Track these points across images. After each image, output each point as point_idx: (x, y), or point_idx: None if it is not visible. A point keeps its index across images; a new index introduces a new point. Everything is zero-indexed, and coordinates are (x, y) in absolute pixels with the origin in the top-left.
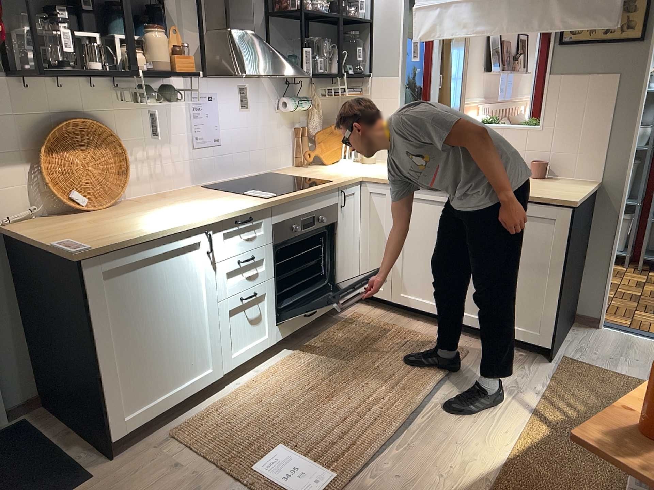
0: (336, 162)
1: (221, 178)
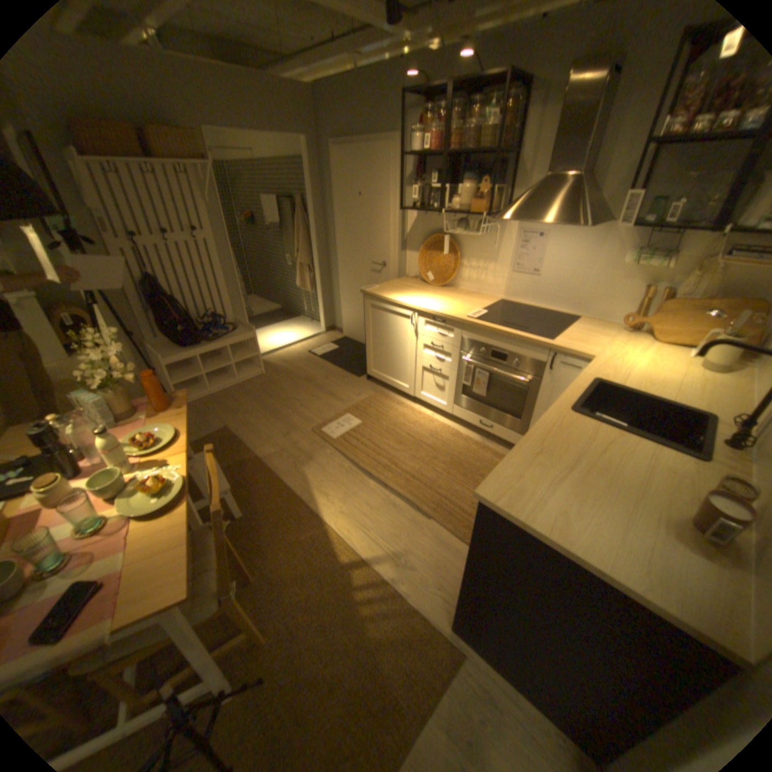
0: (682, 347)
1: (530, 302)
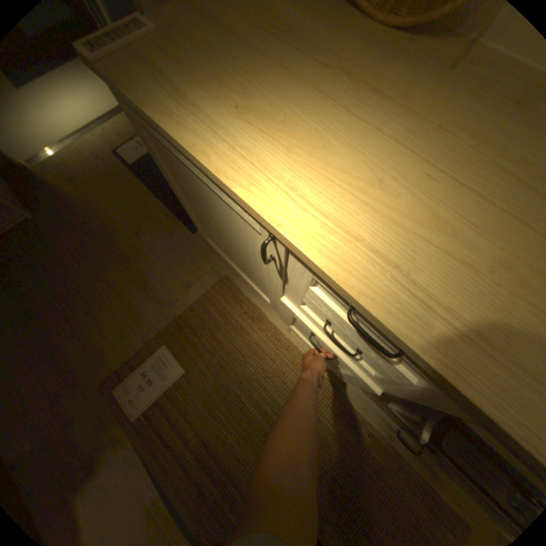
0: None
1: None
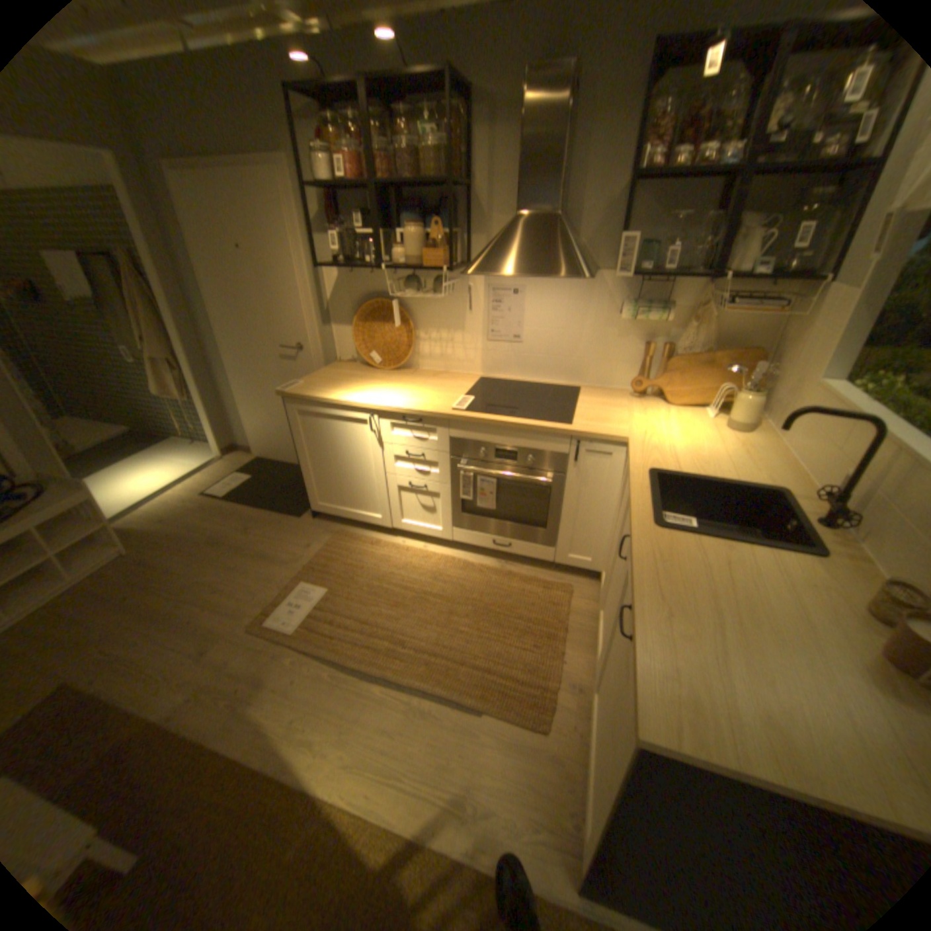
0: (694, 407)
1: (516, 376)
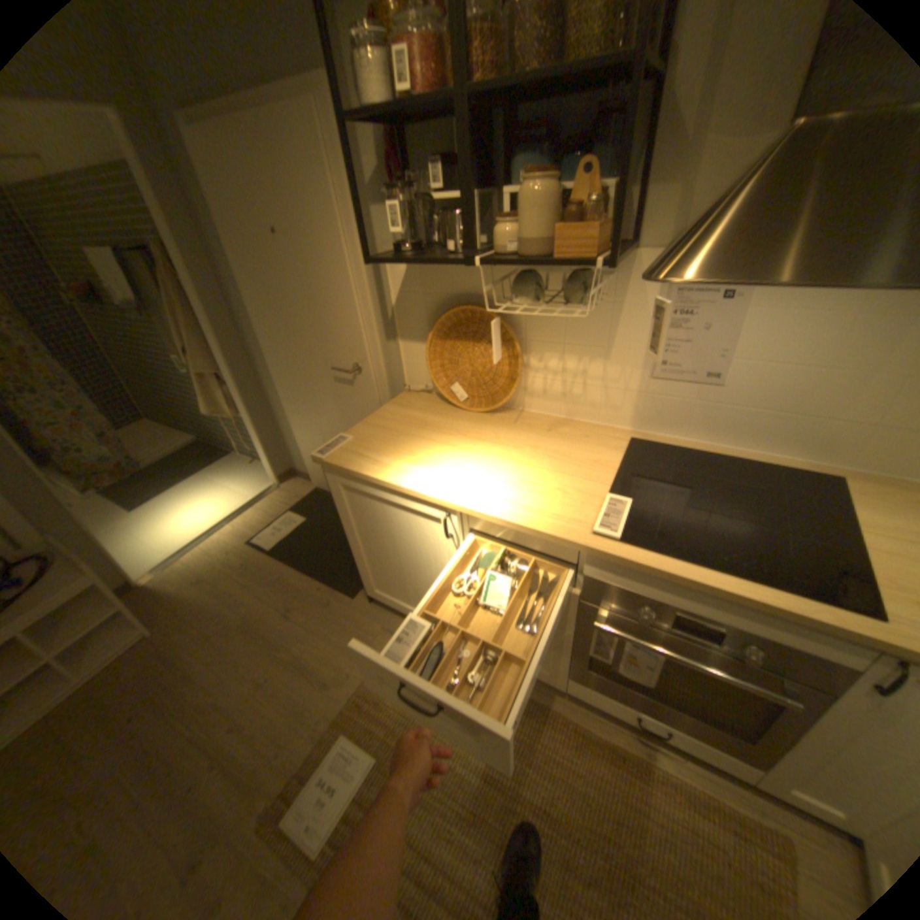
0: None
1: (700, 437)
